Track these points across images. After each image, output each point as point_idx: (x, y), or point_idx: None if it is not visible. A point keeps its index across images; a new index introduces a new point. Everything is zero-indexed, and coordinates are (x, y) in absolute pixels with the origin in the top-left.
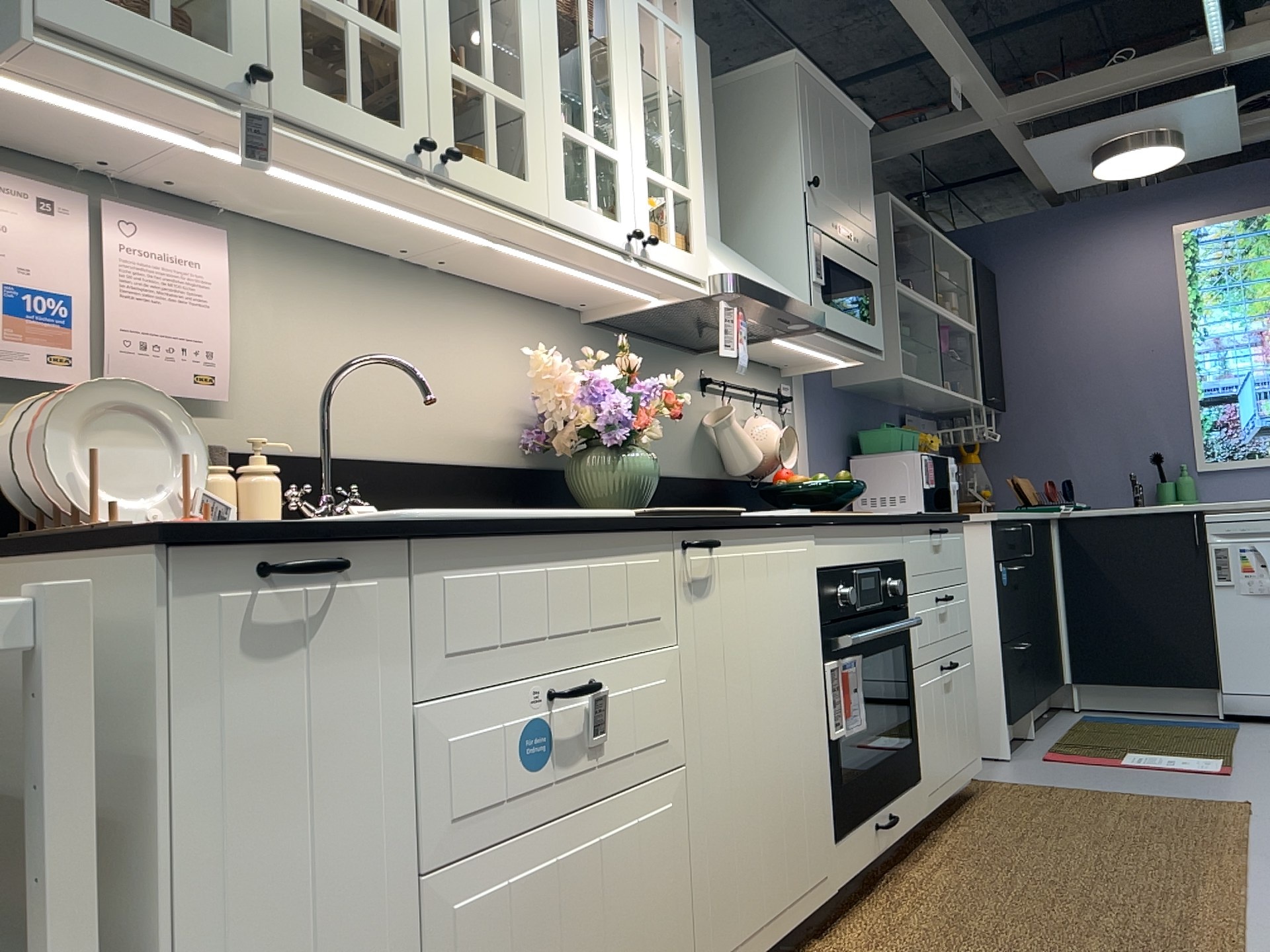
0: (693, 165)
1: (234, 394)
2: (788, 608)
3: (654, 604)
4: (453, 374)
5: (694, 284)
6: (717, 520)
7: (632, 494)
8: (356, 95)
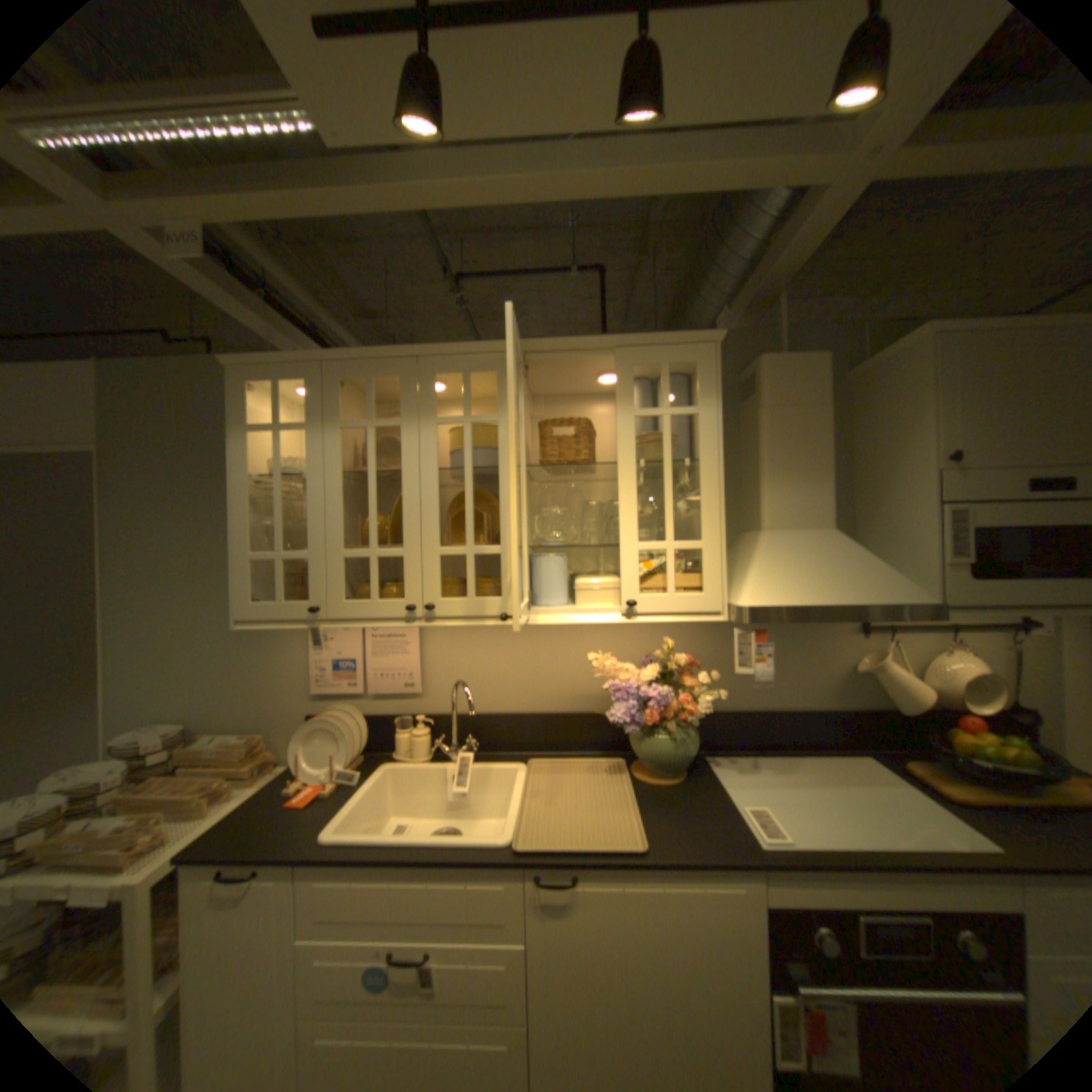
0: (706, 520)
1: (429, 687)
2: (696, 941)
3: (496, 917)
4: (565, 660)
5: (704, 617)
6: (579, 865)
7: (663, 763)
8: (375, 594)
